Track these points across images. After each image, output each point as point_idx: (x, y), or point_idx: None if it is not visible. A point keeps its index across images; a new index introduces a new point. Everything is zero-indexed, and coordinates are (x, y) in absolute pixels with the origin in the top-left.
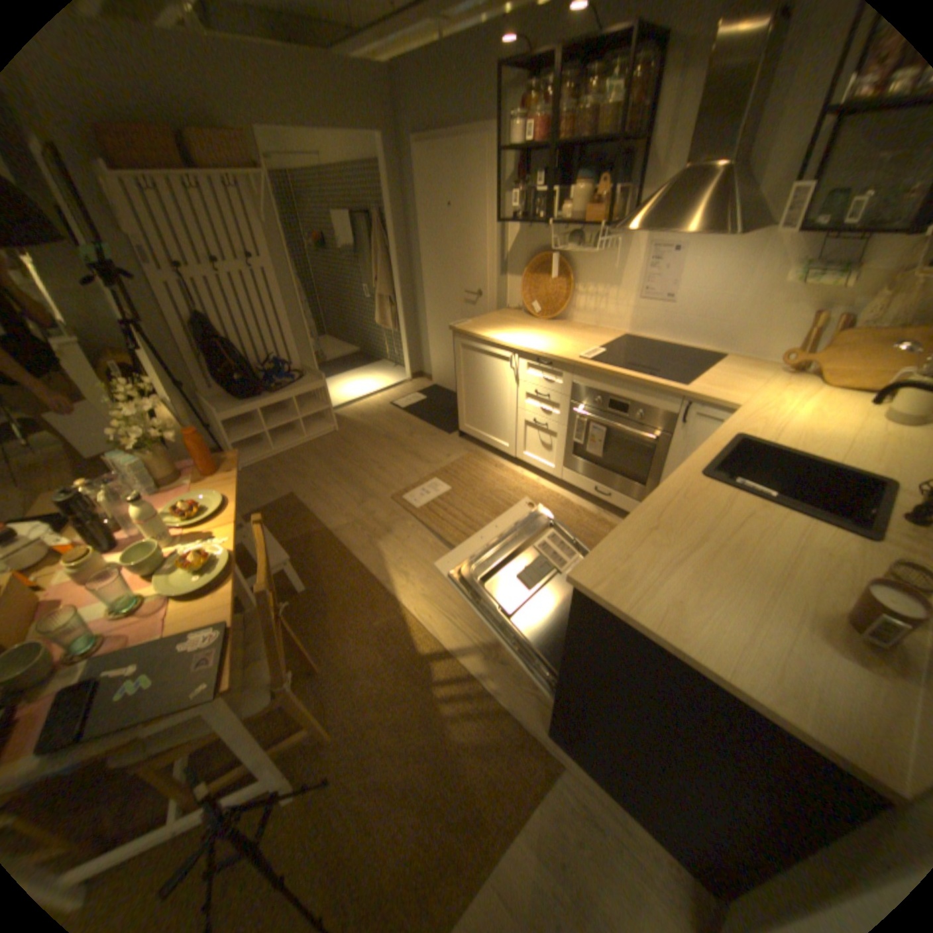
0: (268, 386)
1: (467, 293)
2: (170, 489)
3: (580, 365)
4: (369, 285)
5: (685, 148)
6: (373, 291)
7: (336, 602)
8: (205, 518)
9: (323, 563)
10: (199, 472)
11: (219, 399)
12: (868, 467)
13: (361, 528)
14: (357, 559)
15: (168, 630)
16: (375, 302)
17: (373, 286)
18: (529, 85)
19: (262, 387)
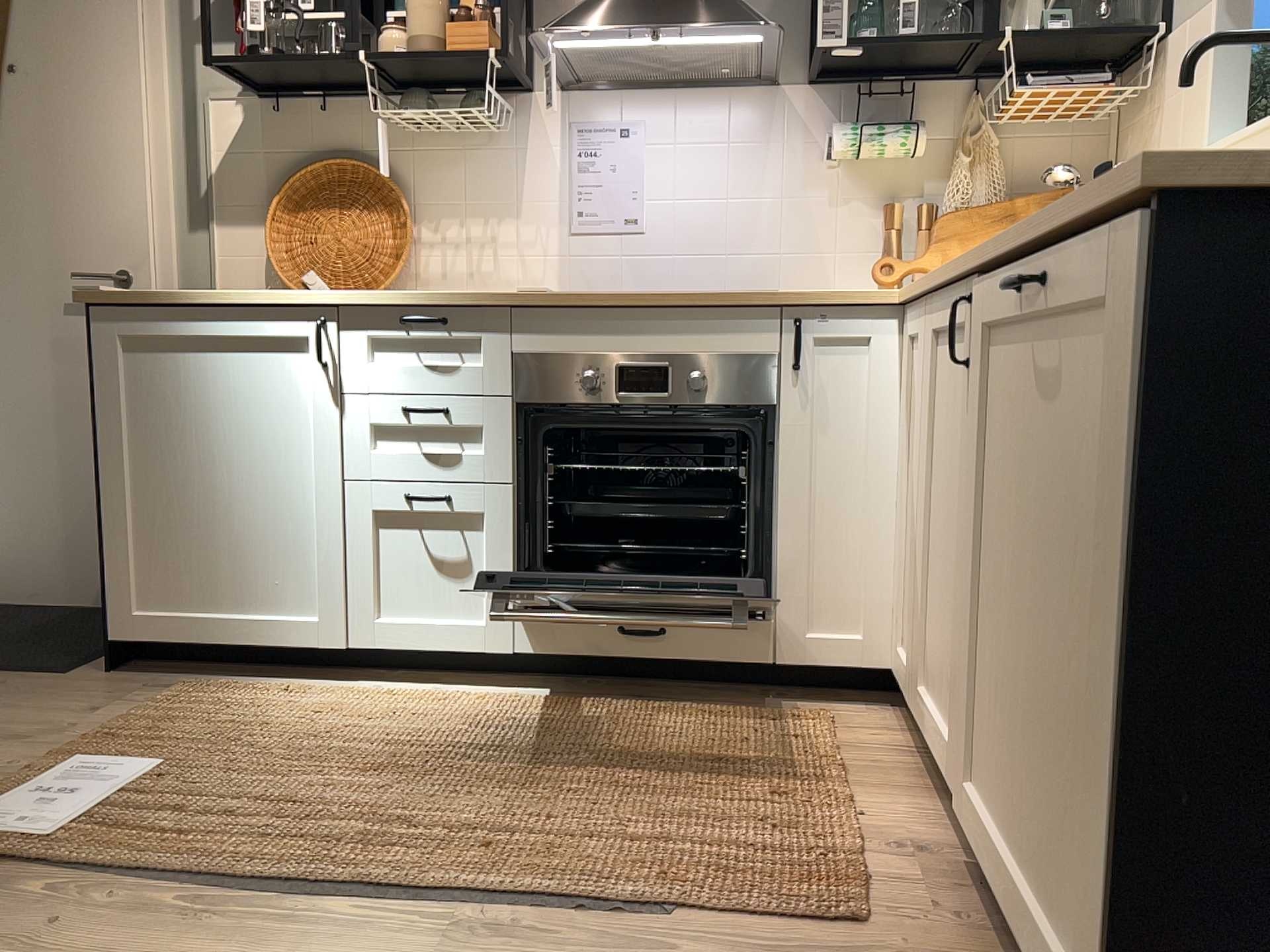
0: None
1: (85, 277)
2: None
3: (531, 299)
4: None
5: None
6: None
7: None
8: None
9: None
10: None
11: None
12: None
13: None
14: None
15: None
16: None
17: None
18: None
19: None
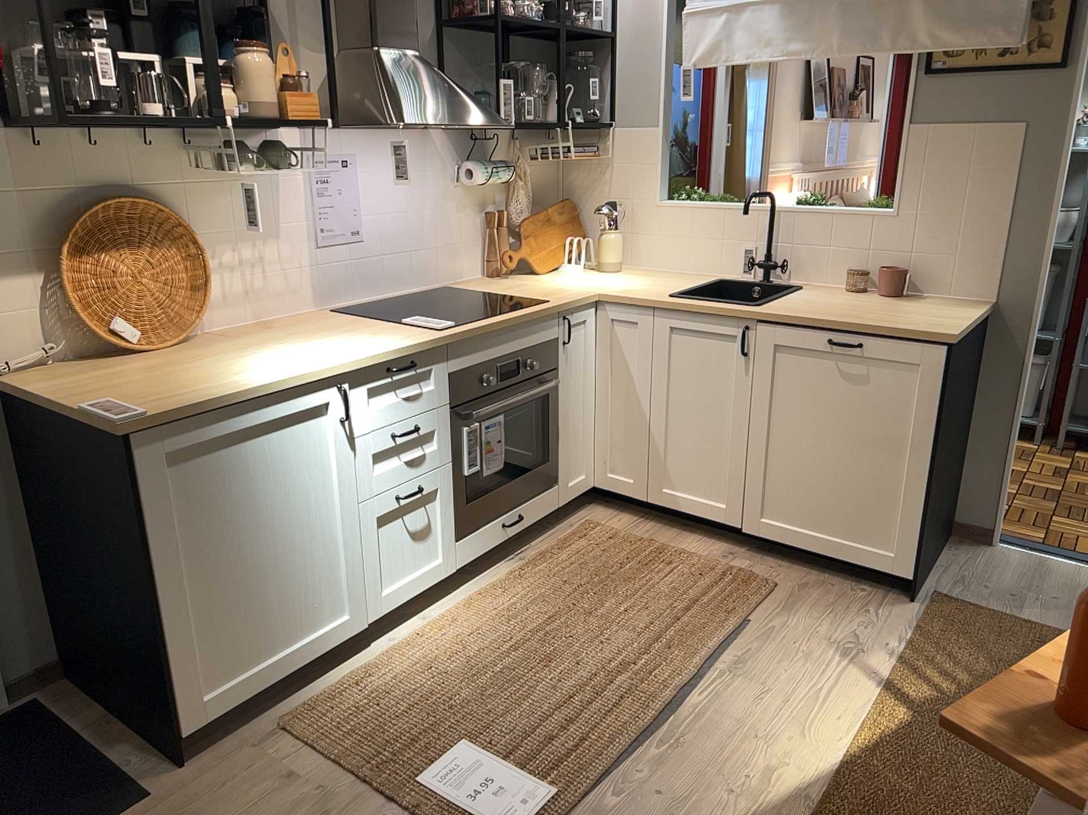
0: None
1: None
2: None
3: (461, 336)
4: None
5: (316, 27)
6: None
7: None
8: None
9: None
10: None
11: None
12: (698, 281)
13: None
14: None
15: None
16: None
17: None
18: None
19: None
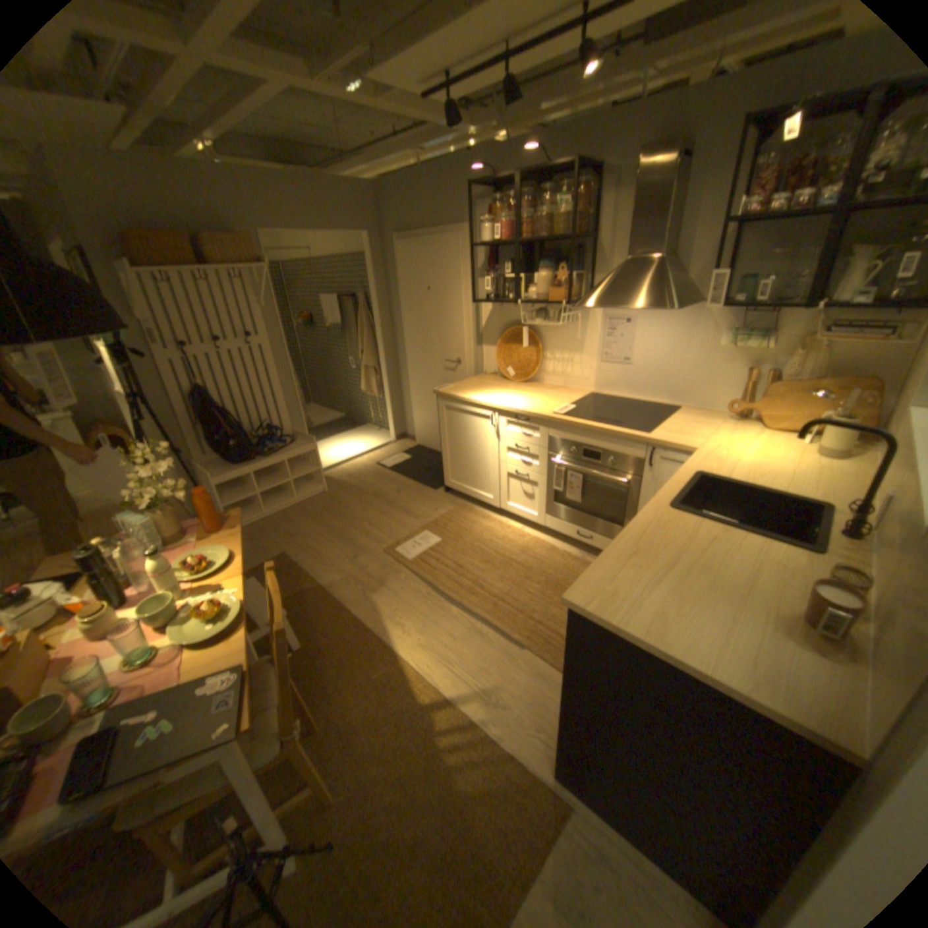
0: (262, 450)
1: (447, 362)
2: (176, 547)
3: (554, 420)
4: (355, 357)
5: (625, 244)
6: (360, 362)
7: (333, 658)
8: (213, 572)
9: (318, 619)
10: (204, 530)
11: (213, 465)
12: (808, 494)
13: (355, 583)
14: (352, 614)
15: (187, 674)
16: (361, 372)
17: (359, 358)
18: (494, 198)
19: (255, 452)
